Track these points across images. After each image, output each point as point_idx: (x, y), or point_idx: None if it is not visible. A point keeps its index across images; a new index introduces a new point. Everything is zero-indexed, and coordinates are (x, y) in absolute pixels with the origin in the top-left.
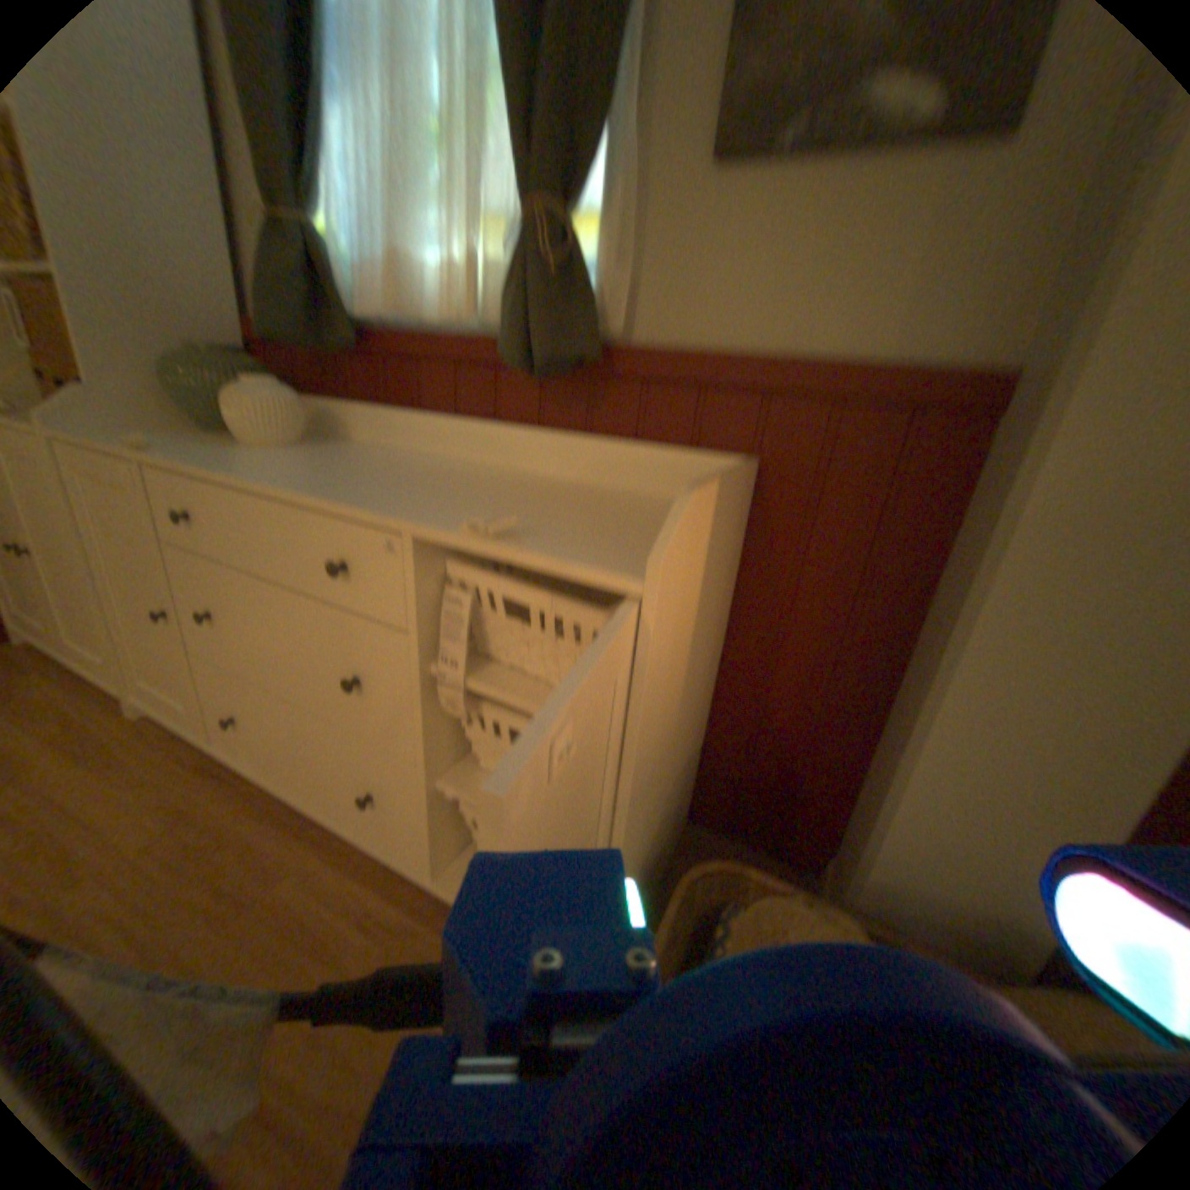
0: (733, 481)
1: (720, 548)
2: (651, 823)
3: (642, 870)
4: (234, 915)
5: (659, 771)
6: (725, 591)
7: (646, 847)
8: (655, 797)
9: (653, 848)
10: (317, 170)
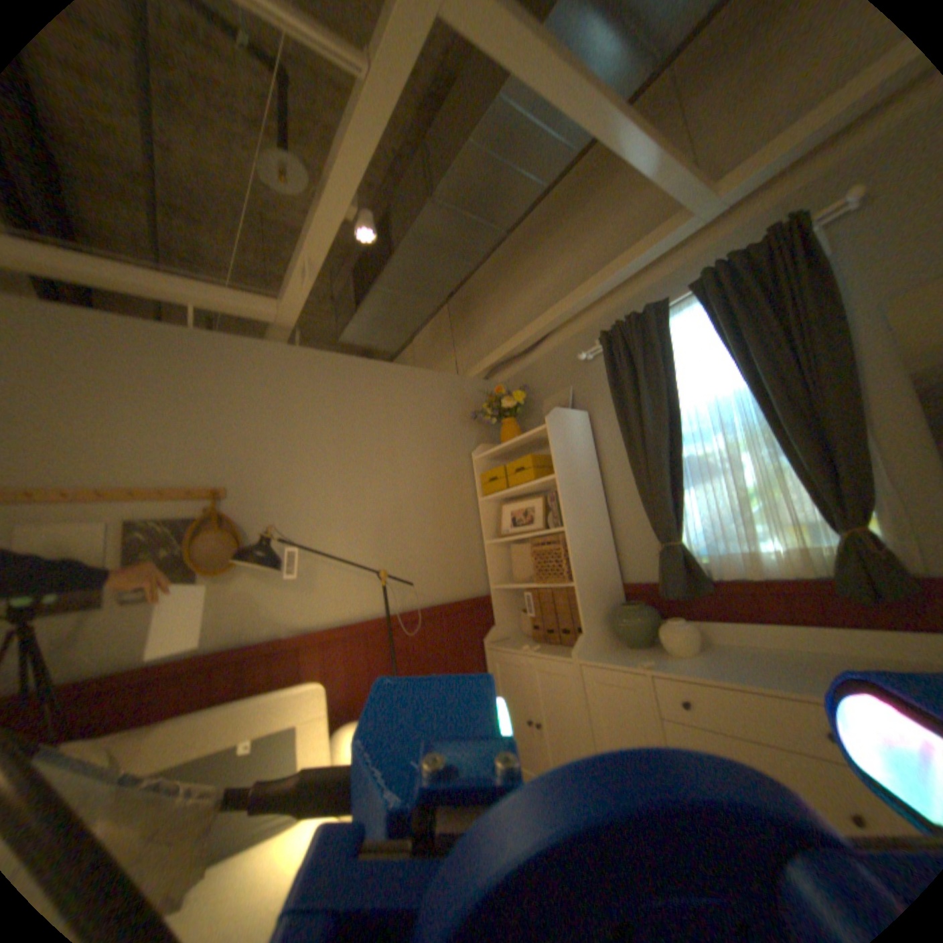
0: None
1: None
2: None
3: None
4: None
5: None
6: None
7: None
8: None
9: None
10: (679, 521)
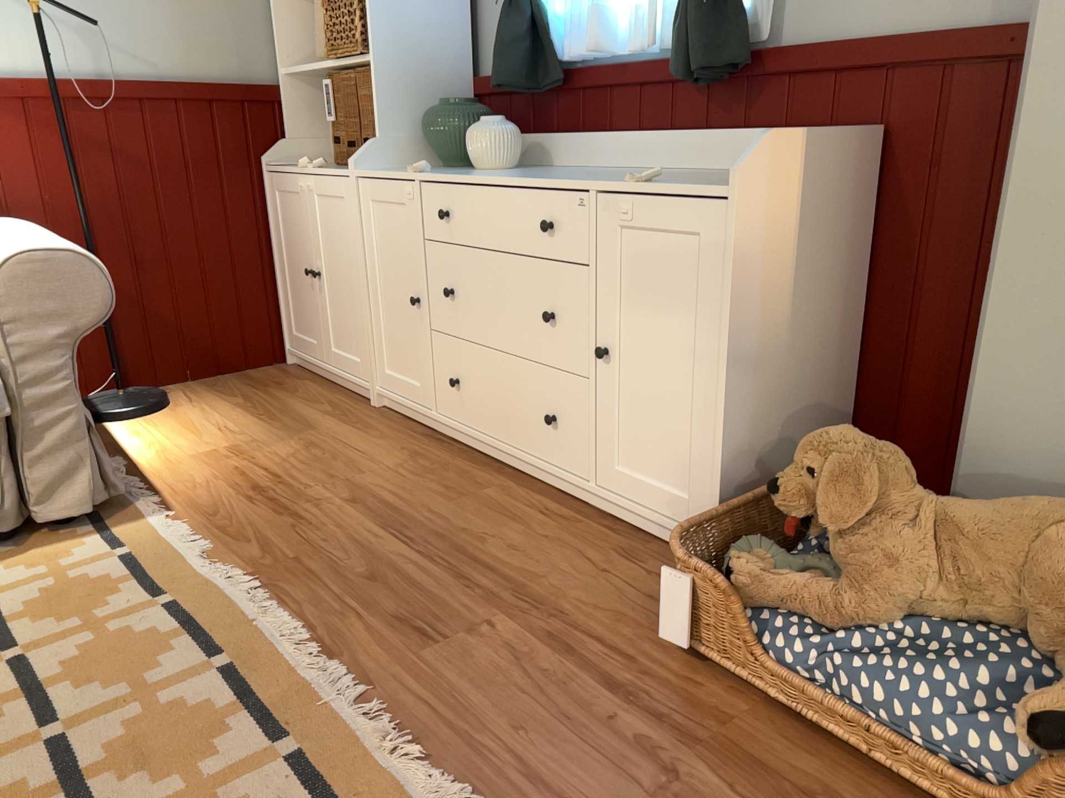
0: (822, 137)
1: (817, 192)
2: (756, 408)
3: (753, 456)
4: (455, 497)
5: (760, 359)
6: (840, 240)
7: (754, 433)
8: (758, 384)
9: (768, 450)
10: None
